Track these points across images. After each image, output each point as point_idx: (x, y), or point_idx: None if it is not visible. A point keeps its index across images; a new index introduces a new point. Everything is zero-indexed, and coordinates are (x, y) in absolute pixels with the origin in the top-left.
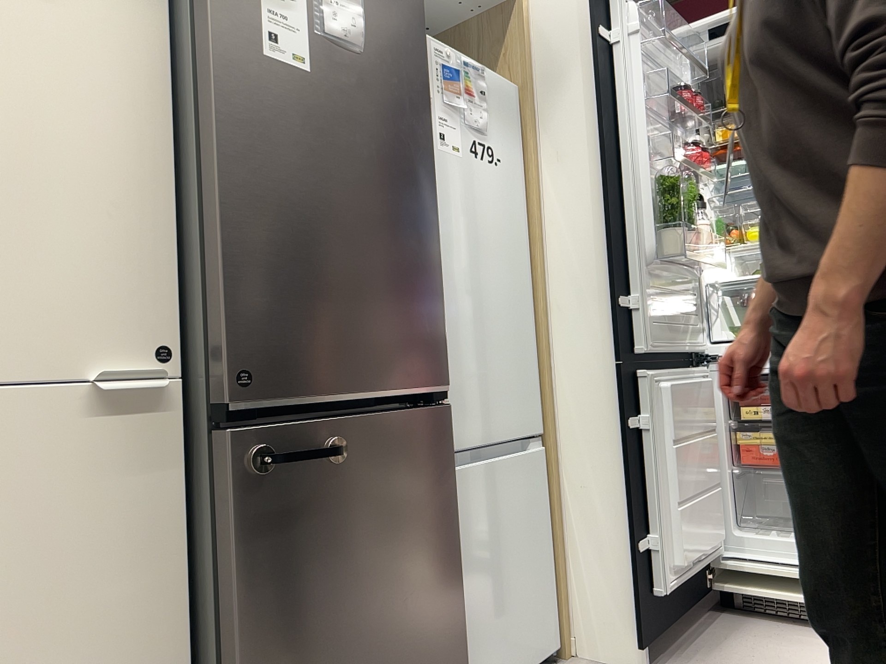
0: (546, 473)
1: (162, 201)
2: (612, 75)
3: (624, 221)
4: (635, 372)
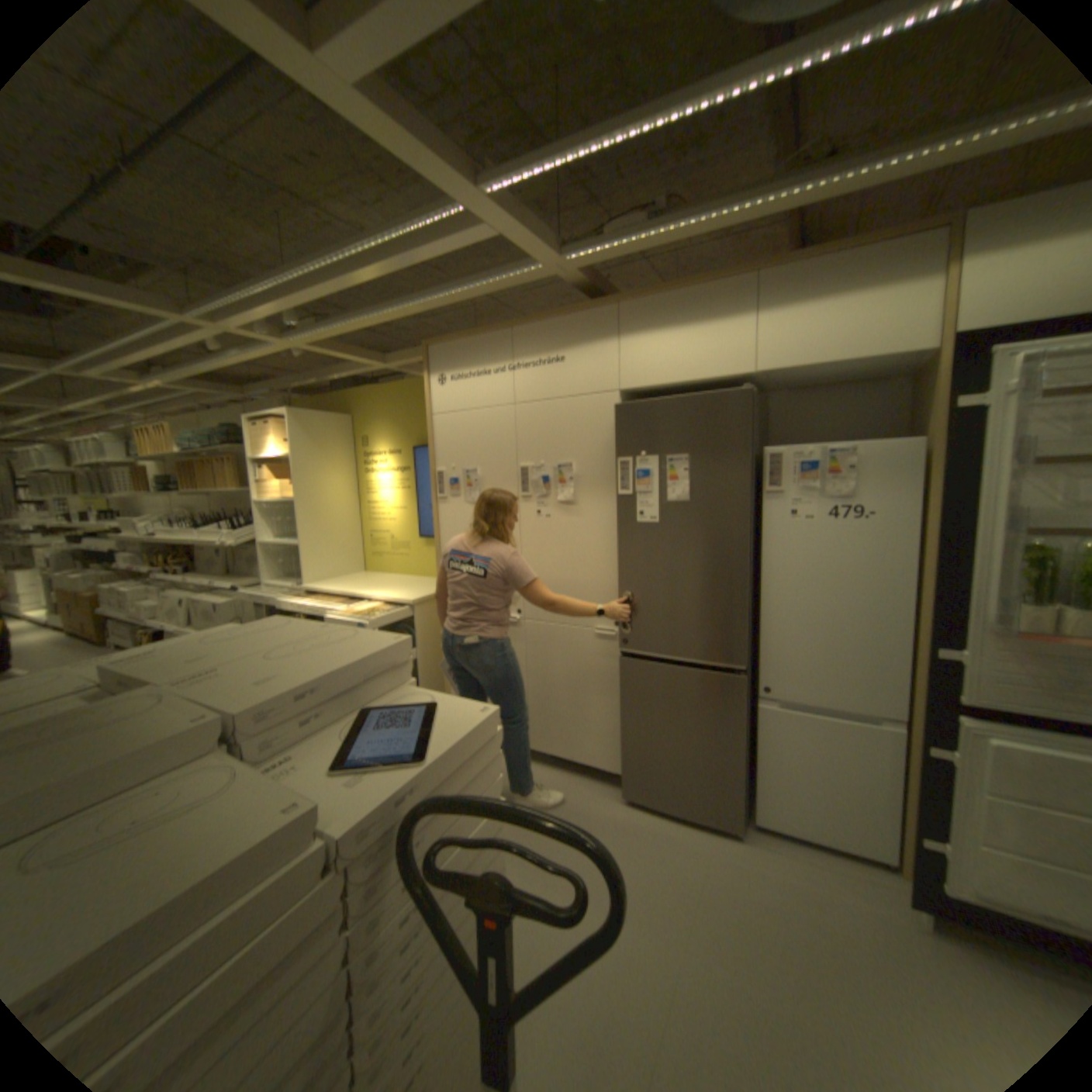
0: (912, 752)
1: (618, 573)
2: (982, 441)
3: (969, 585)
4: (958, 717)
